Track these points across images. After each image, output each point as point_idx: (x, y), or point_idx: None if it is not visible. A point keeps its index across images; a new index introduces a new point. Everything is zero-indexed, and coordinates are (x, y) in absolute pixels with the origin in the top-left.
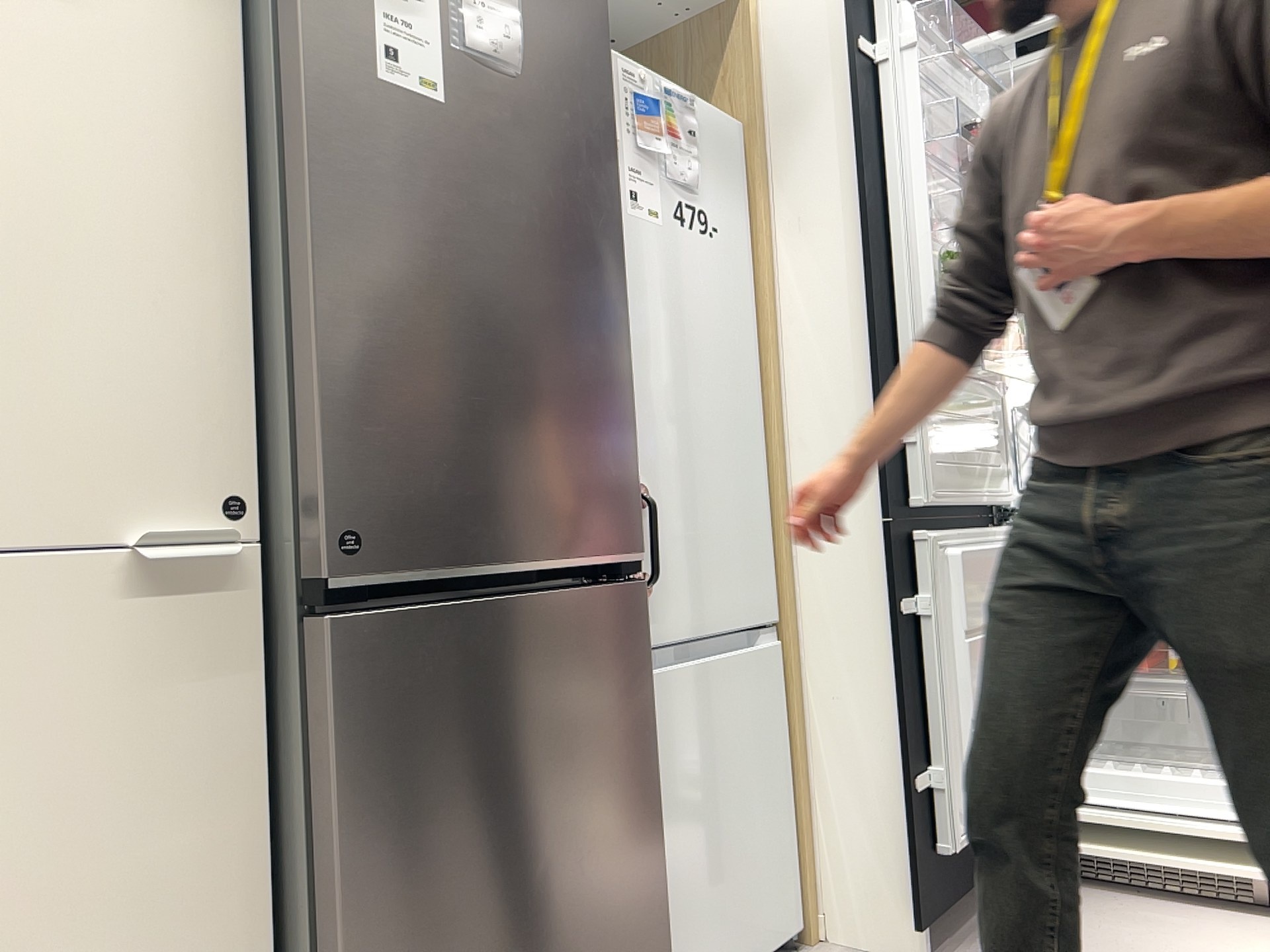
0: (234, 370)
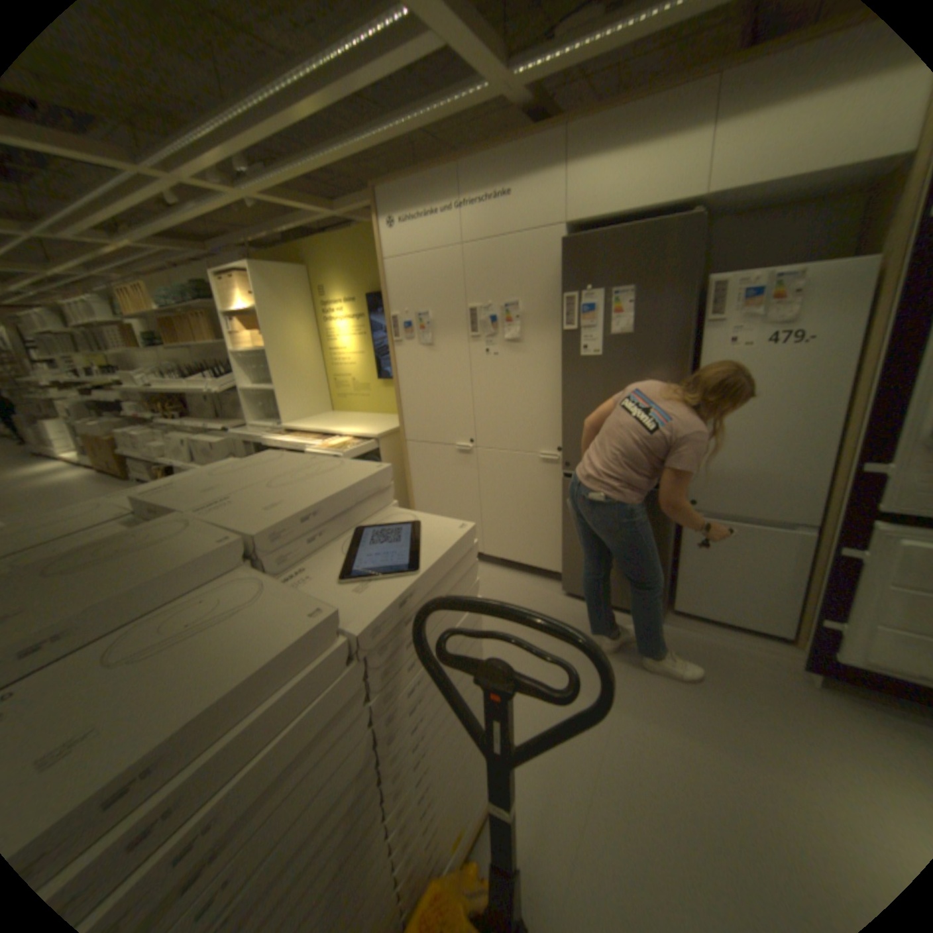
0: (561, 421)
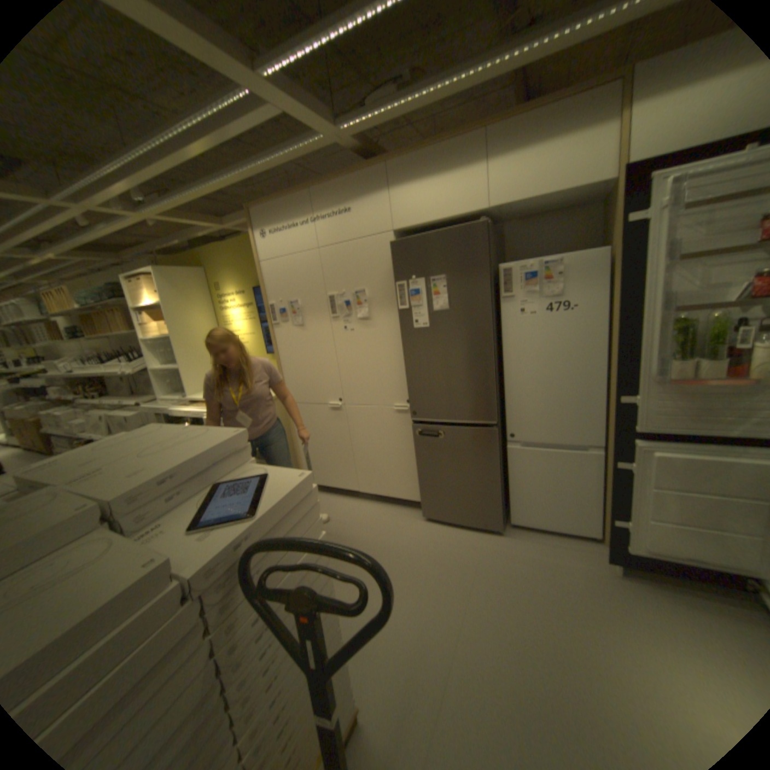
0: (407, 379)
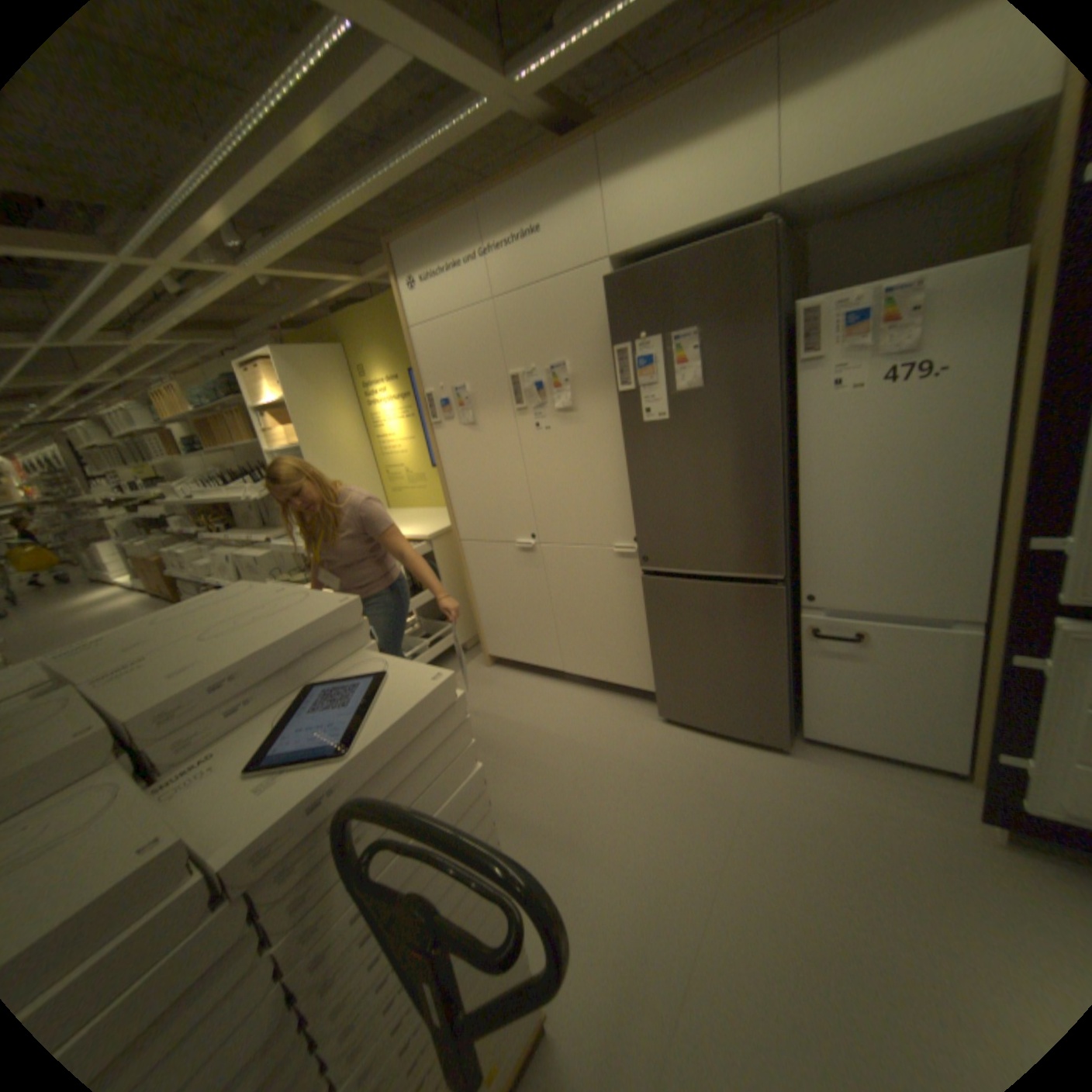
0: (634, 504)
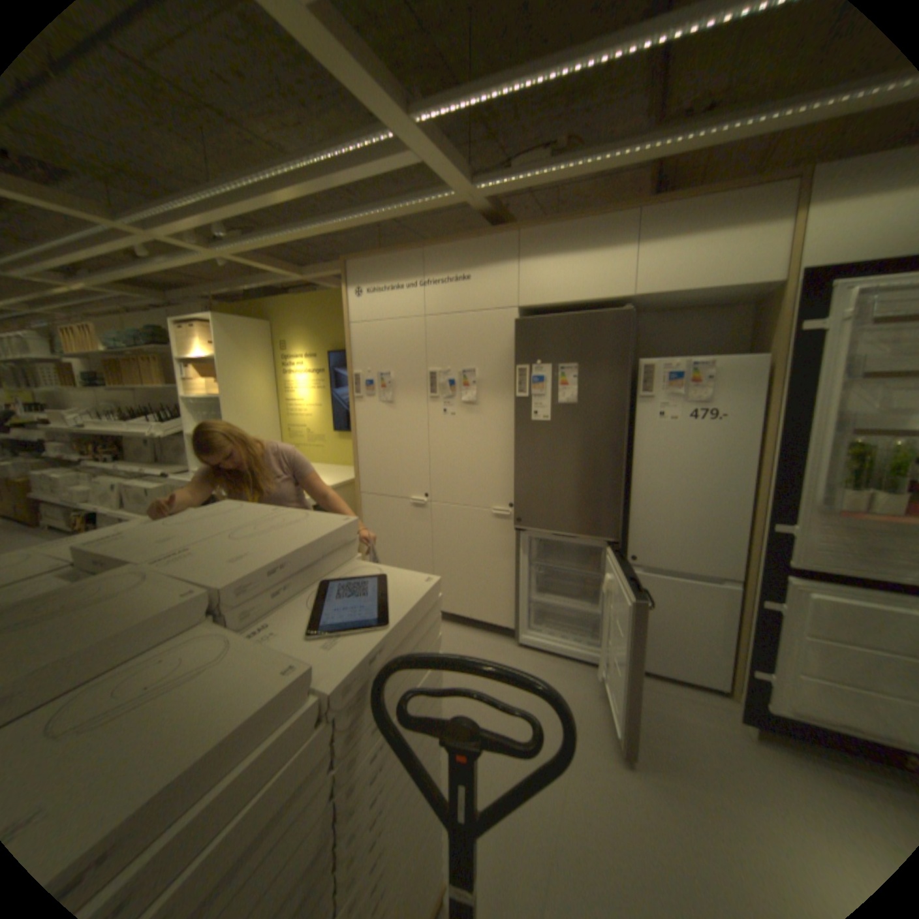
0: (513, 479)
